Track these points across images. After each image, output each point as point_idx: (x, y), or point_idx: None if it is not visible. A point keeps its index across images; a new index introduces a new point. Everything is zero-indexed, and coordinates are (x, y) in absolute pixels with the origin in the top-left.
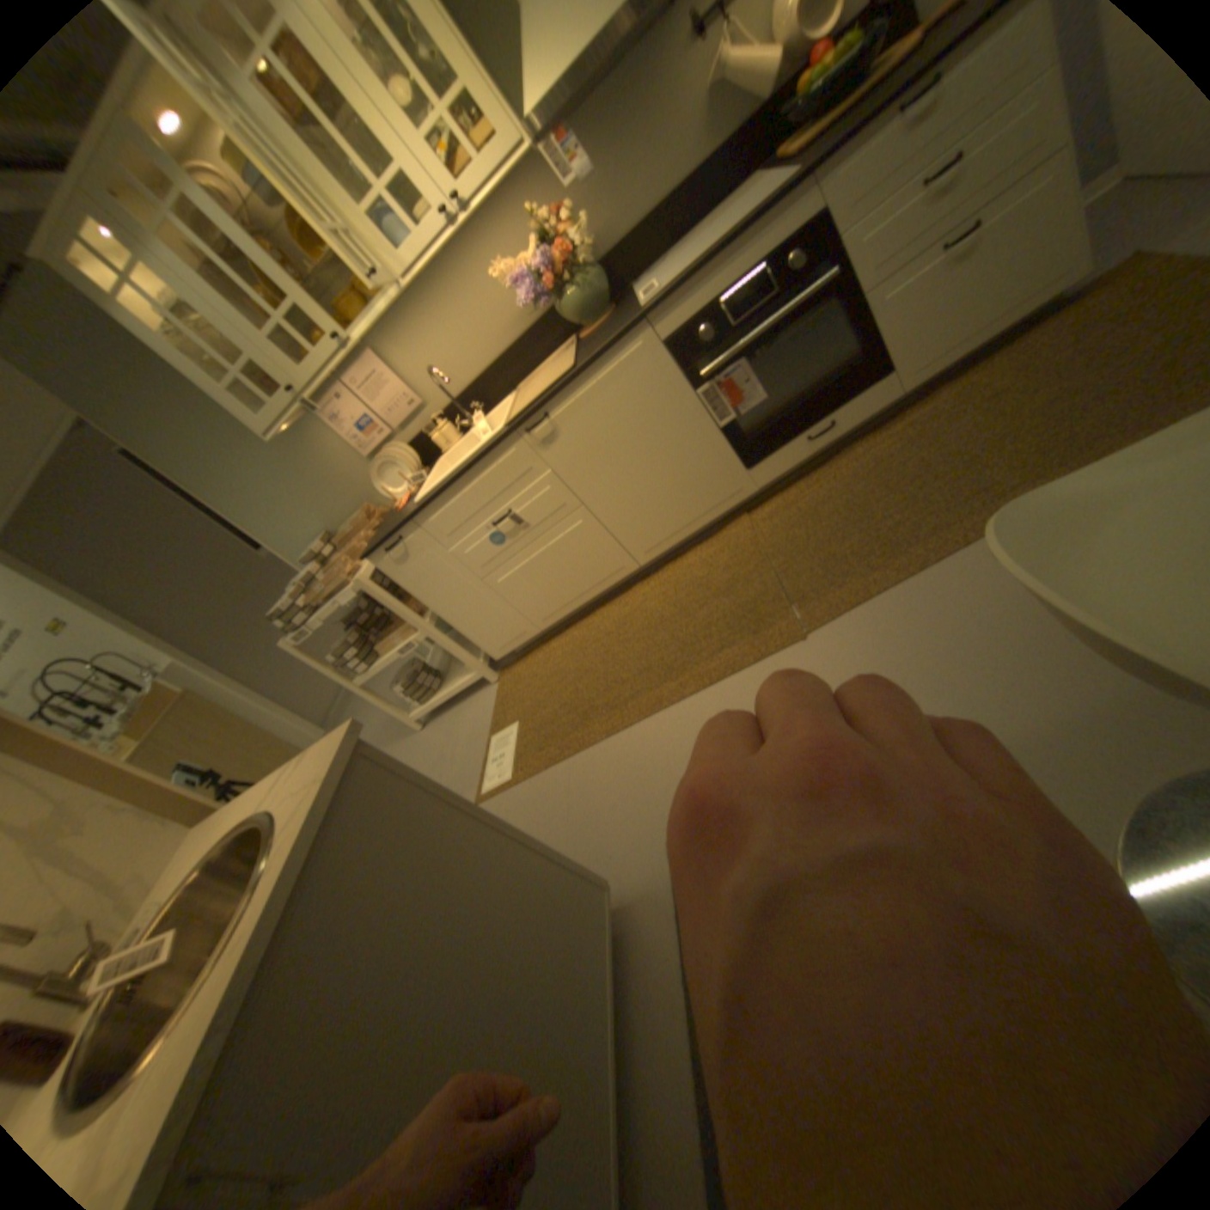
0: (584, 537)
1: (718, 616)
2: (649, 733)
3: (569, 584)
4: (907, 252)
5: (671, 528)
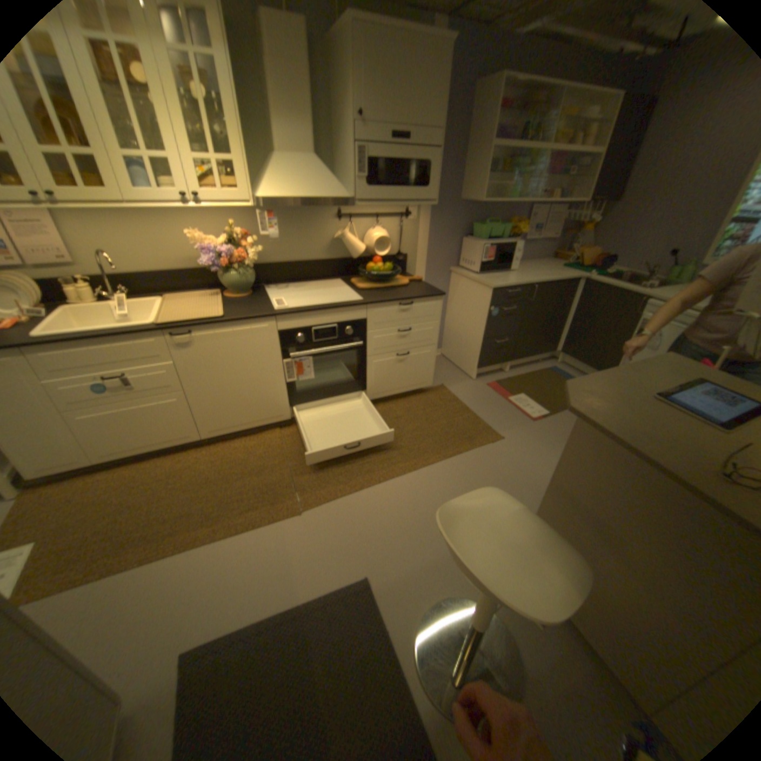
0: (170, 411)
1: (249, 489)
2: (179, 567)
3: (139, 438)
4: (384, 351)
5: (233, 424)
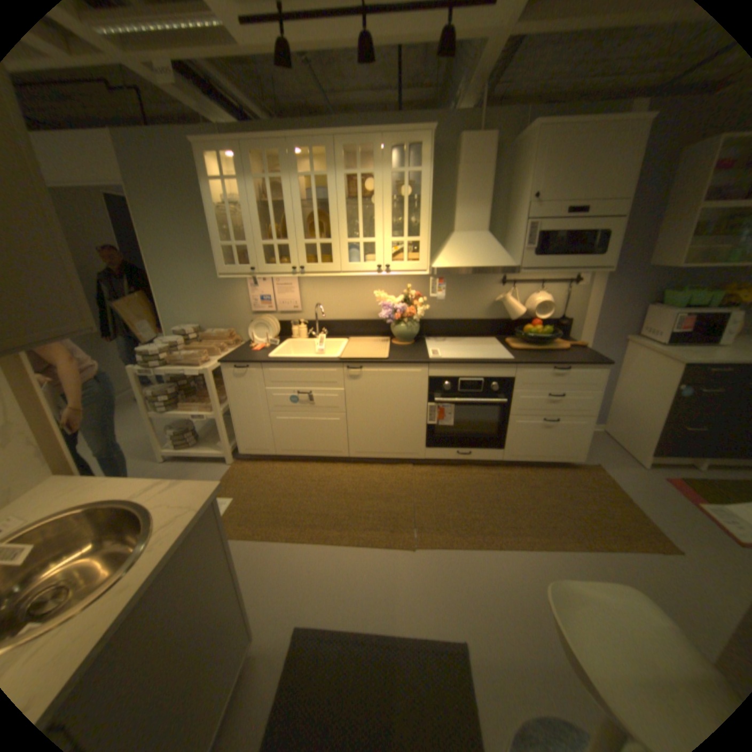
0: (334, 427)
1: (376, 511)
2: (310, 556)
3: (309, 443)
4: (531, 413)
5: (375, 450)
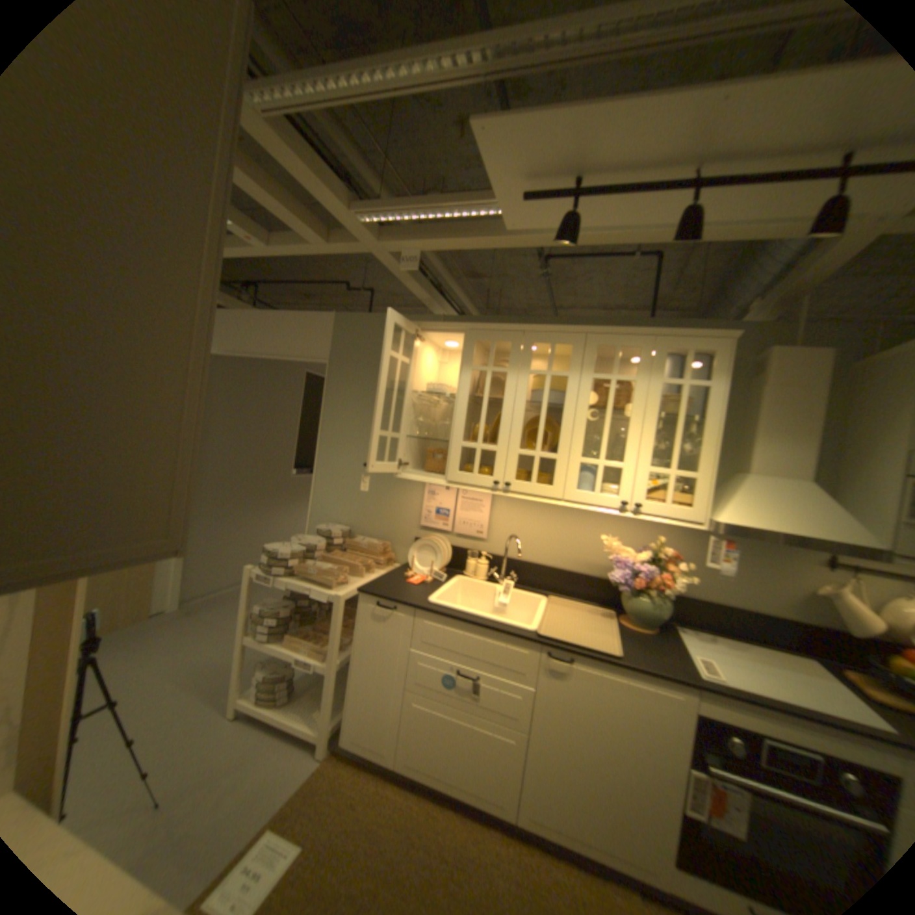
0: (500, 755)
1: None
2: None
3: (451, 769)
4: None
5: (569, 831)
